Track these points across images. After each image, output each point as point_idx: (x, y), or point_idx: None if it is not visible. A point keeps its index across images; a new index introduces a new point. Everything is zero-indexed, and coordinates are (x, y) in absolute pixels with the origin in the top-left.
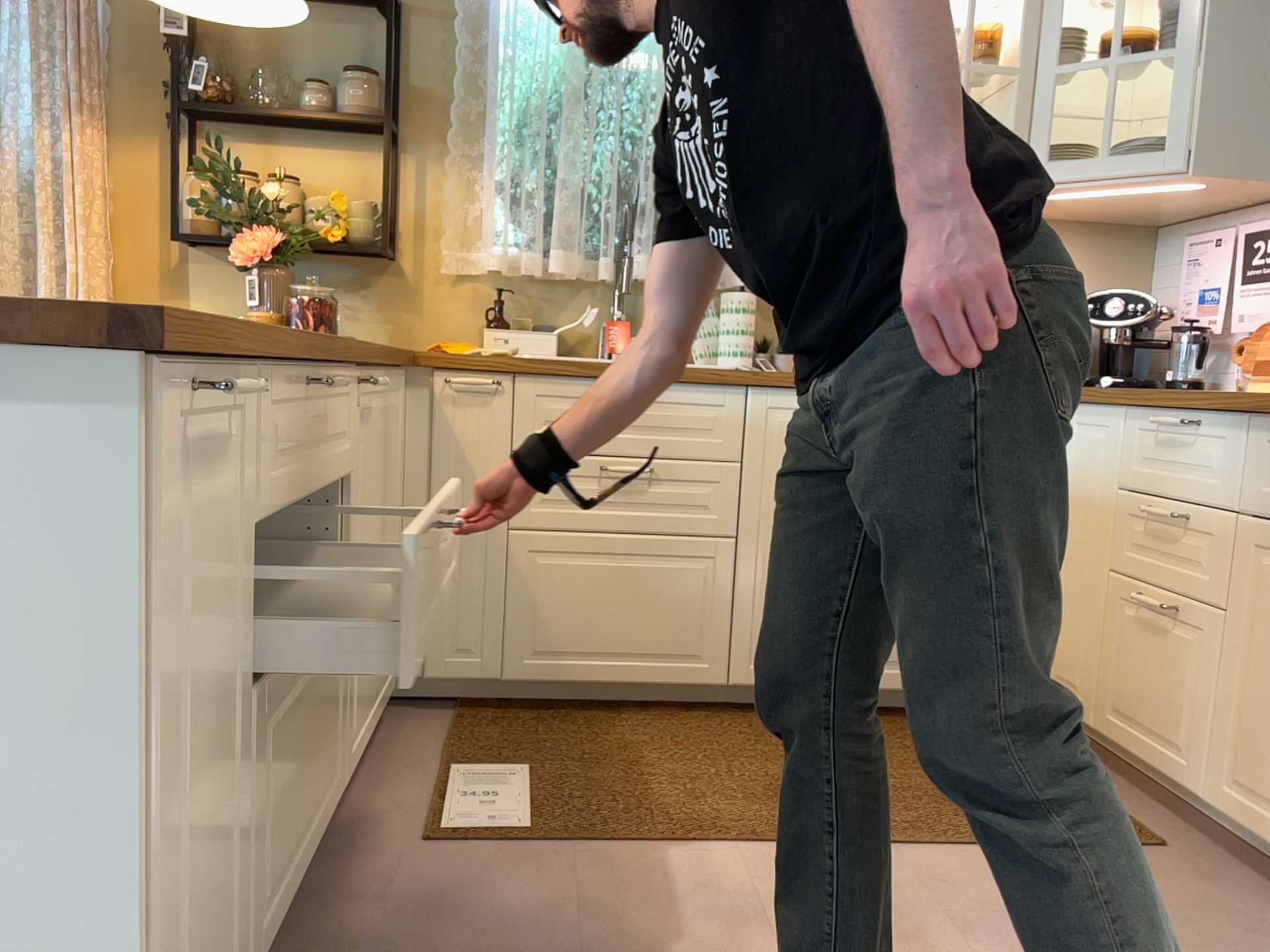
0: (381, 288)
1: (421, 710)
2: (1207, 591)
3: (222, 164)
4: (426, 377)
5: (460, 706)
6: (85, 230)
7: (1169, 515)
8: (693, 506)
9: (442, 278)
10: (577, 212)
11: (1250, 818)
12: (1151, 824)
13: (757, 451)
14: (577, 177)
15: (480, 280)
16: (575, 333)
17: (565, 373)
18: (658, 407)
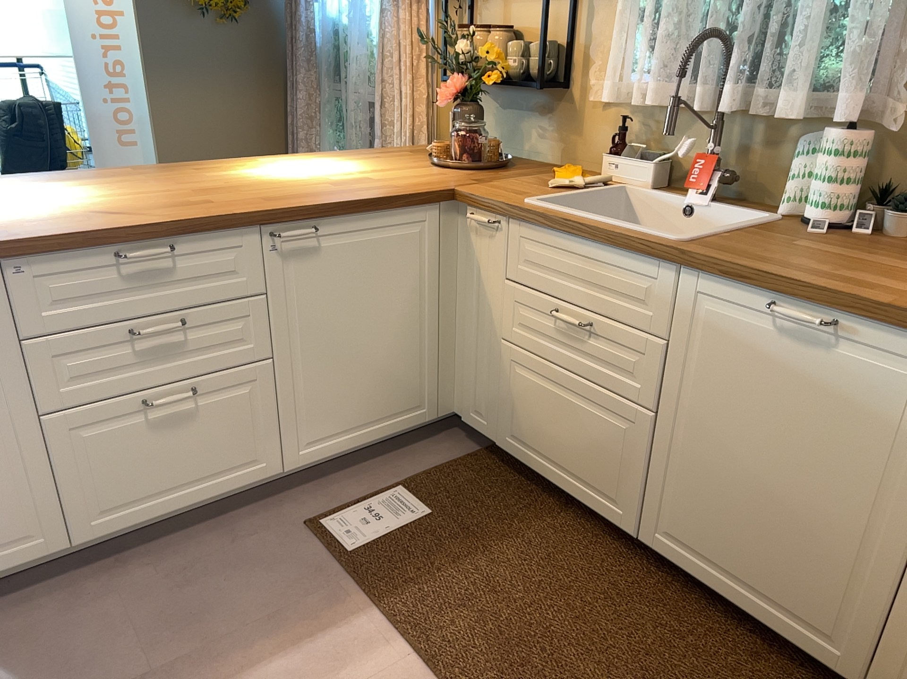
0: (557, 113)
1: (466, 439)
2: None
3: (448, 27)
4: (468, 208)
5: (488, 447)
6: (407, 76)
7: None
8: (621, 368)
9: (594, 106)
10: (682, 42)
11: None
12: None
13: (680, 335)
14: (680, 5)
15: (619, 108)
16: (687, 163)
17: (535, 222)
18: (602, 268)
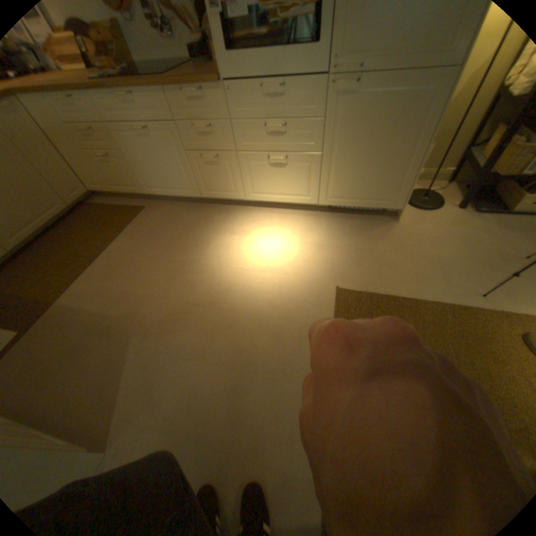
0: None
1: None
2: (109, 146)
3: None
4: None
5: None
6: None
7: (84, 128)
8: None
9: None
10: None
11: (152, 191)
12: (136, 204)
13: None
14: None
15: None
16: None
17: None
18: None
